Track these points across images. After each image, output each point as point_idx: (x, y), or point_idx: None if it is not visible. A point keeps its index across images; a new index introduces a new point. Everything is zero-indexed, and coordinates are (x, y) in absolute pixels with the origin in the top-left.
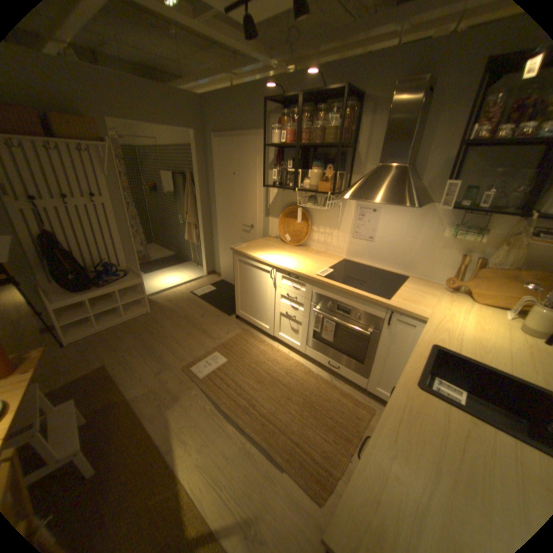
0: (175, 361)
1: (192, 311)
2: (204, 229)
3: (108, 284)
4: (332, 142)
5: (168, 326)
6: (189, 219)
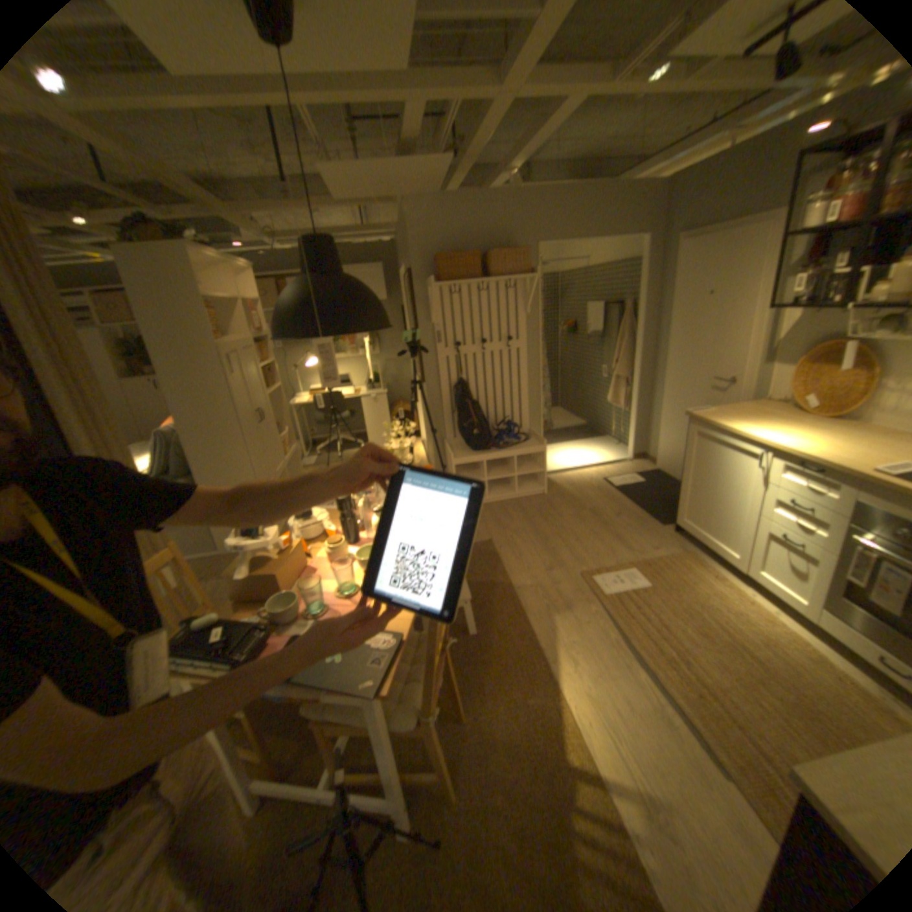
0: (572, 562)
1: (603, 505)
2: (640, 387)
3: (507, 447)
4: None
5: (568, 516)
6: (618, 370)
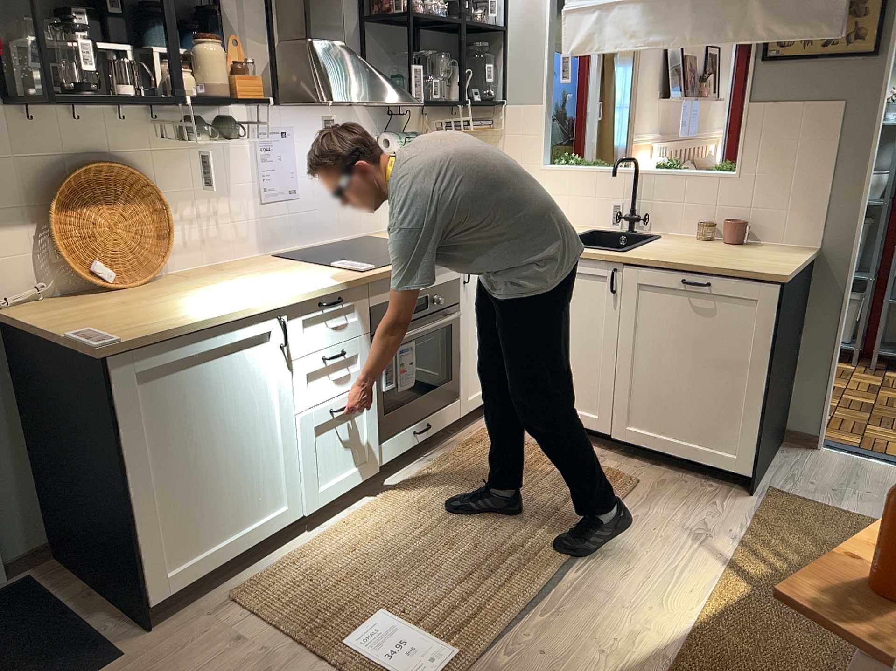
0: None
1: None
2: None
3: None
4: None
5: None
6: None
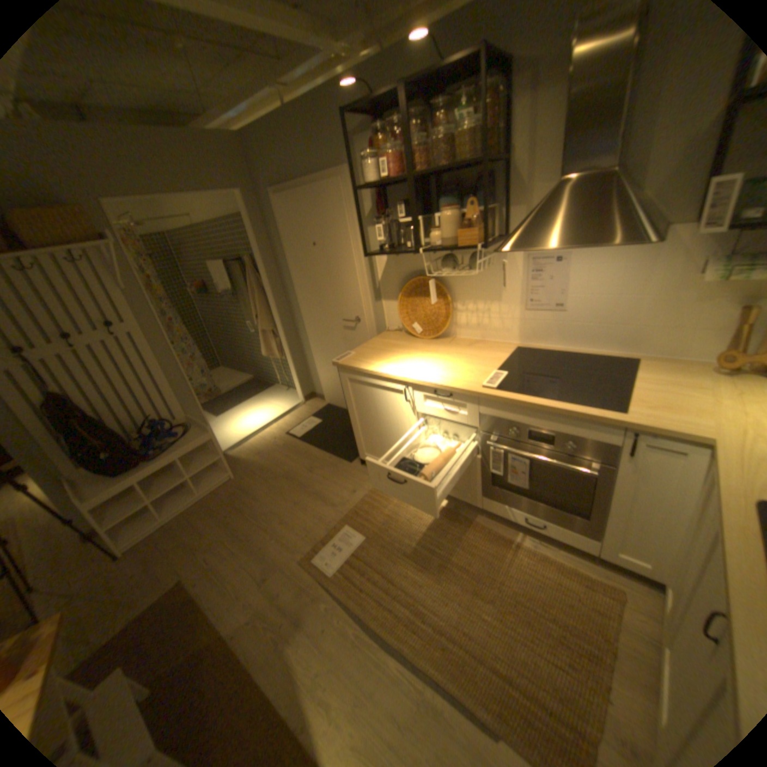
0: (284, 554)
1: (294, 464)
2: (287, 336)
3: (163, 451)
4: (467, 158)
5: (264, 495)
6: (261, 324)
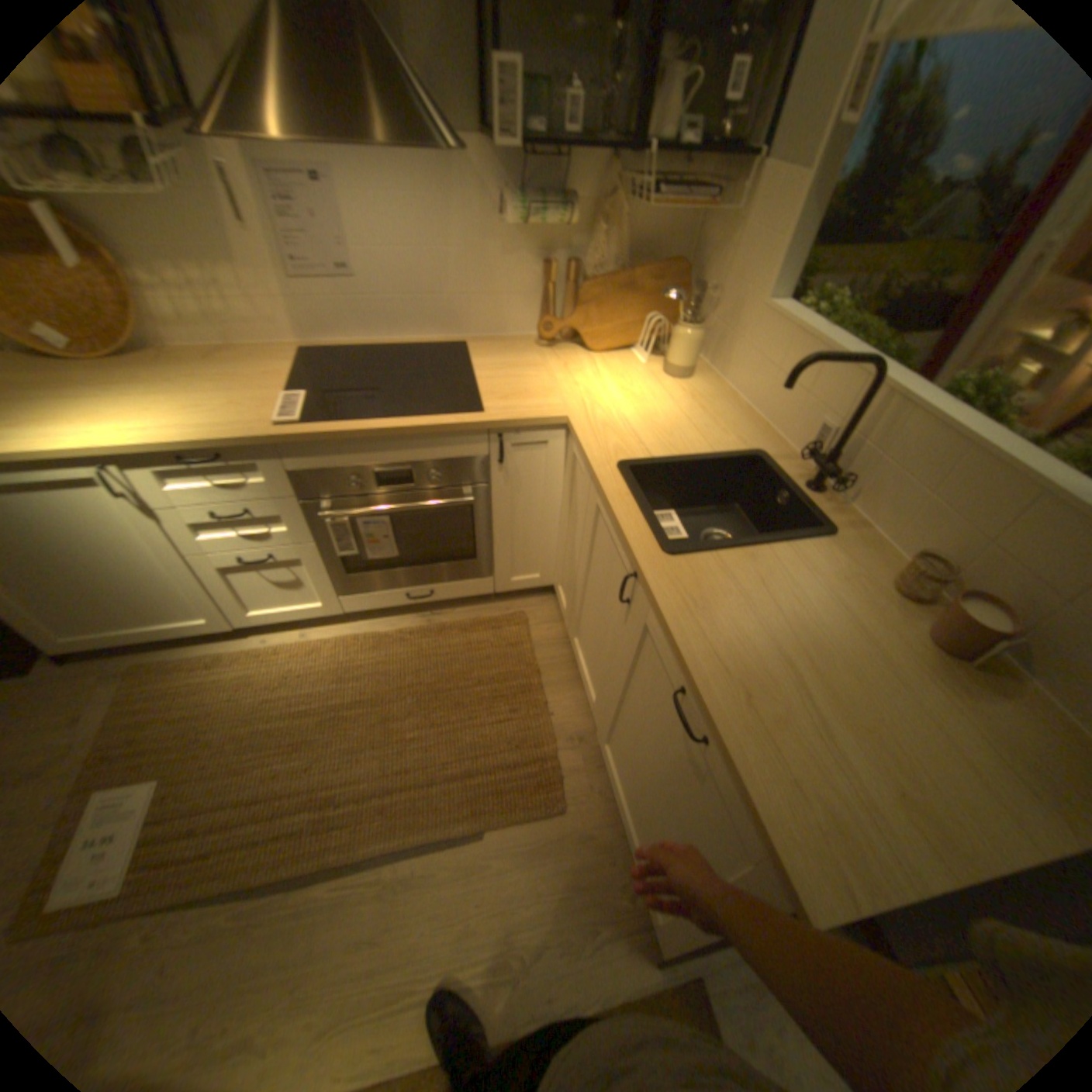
0: None
1: None
2: None
3: None
4: None
5: None
6: None
